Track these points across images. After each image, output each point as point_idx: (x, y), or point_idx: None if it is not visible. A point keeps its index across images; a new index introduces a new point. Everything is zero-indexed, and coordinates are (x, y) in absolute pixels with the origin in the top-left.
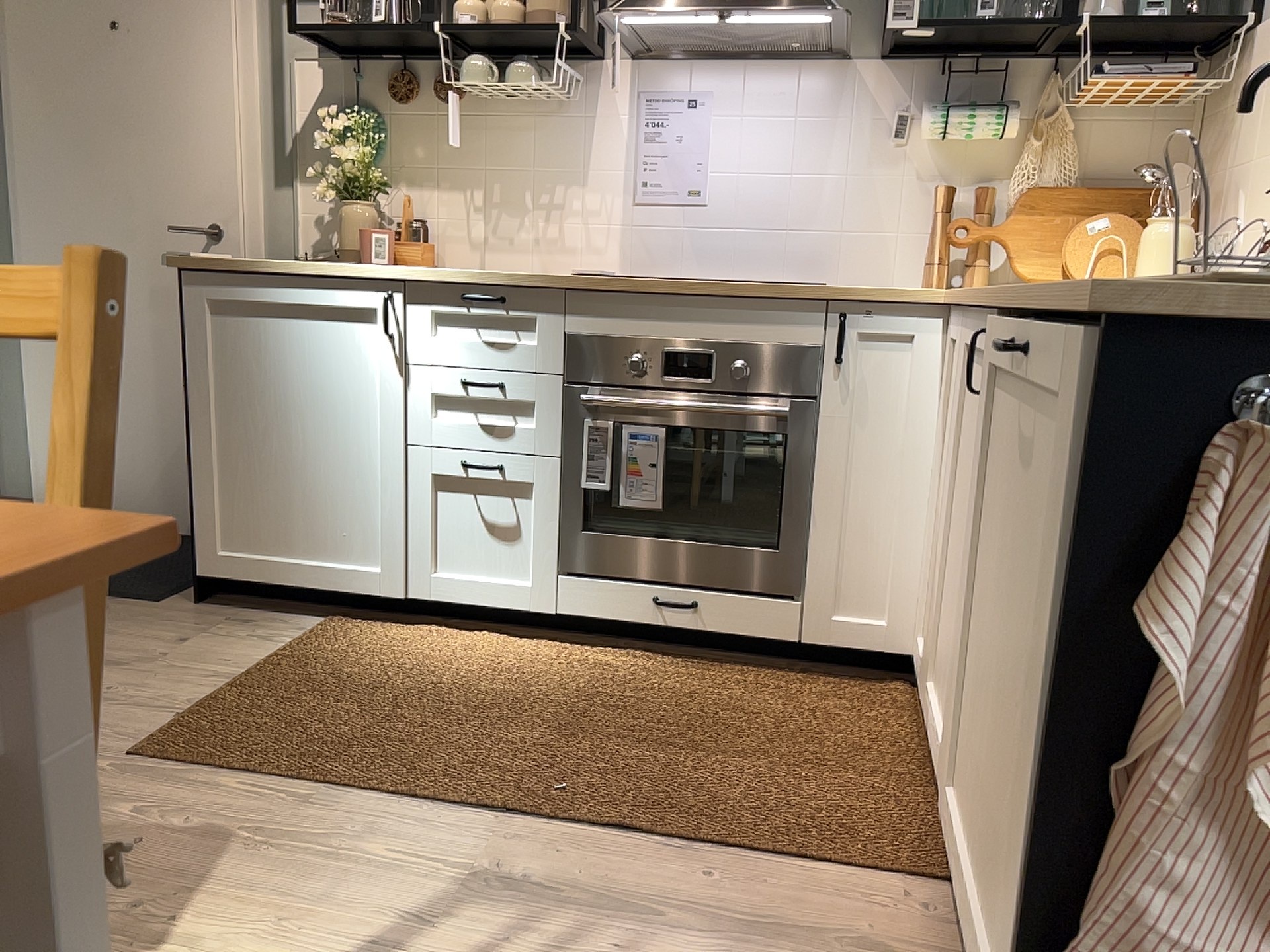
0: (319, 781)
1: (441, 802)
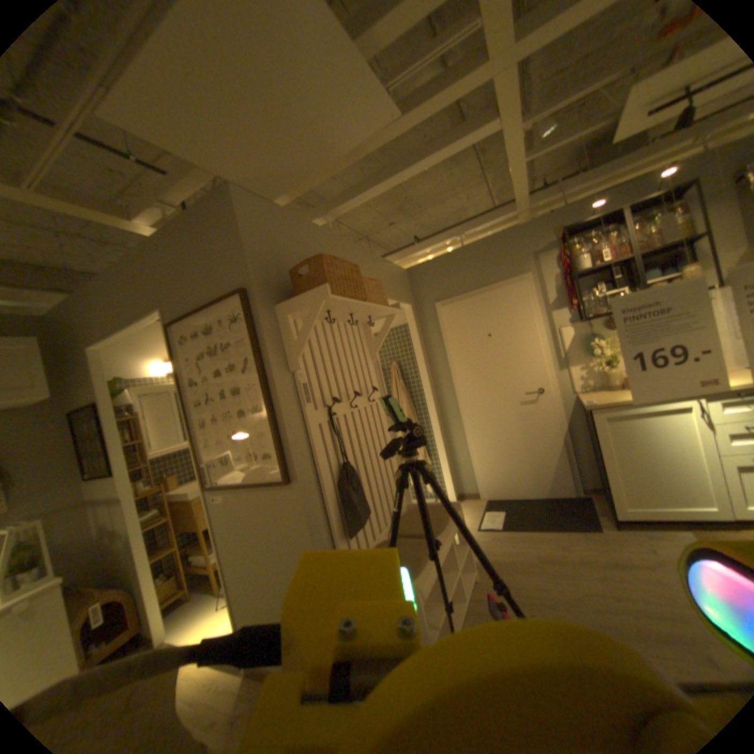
0: None
1: None
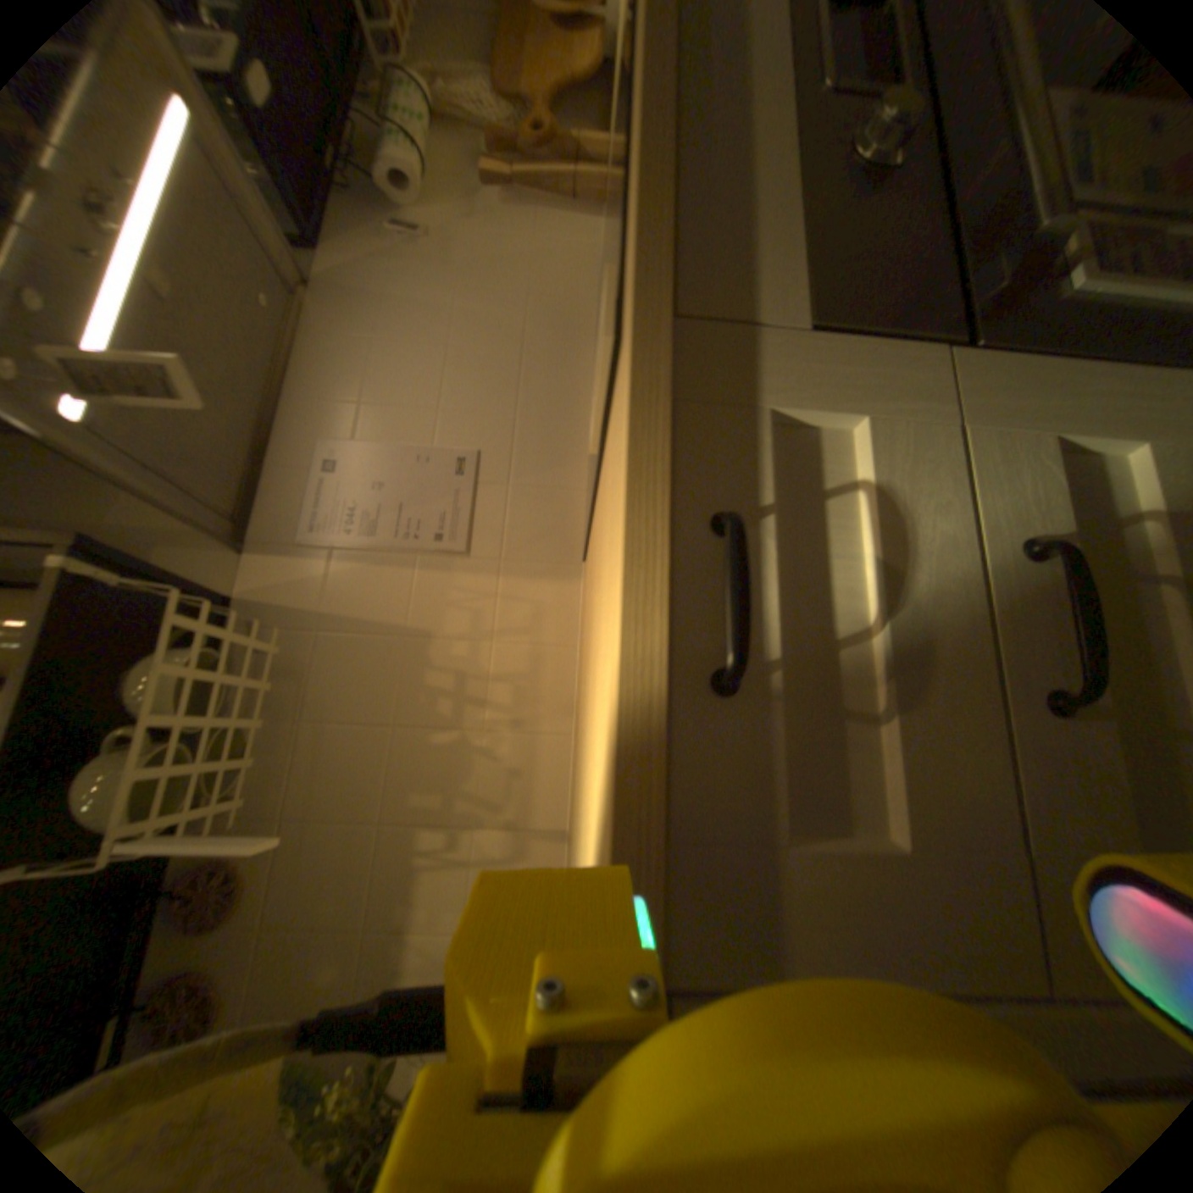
0: None
1: None
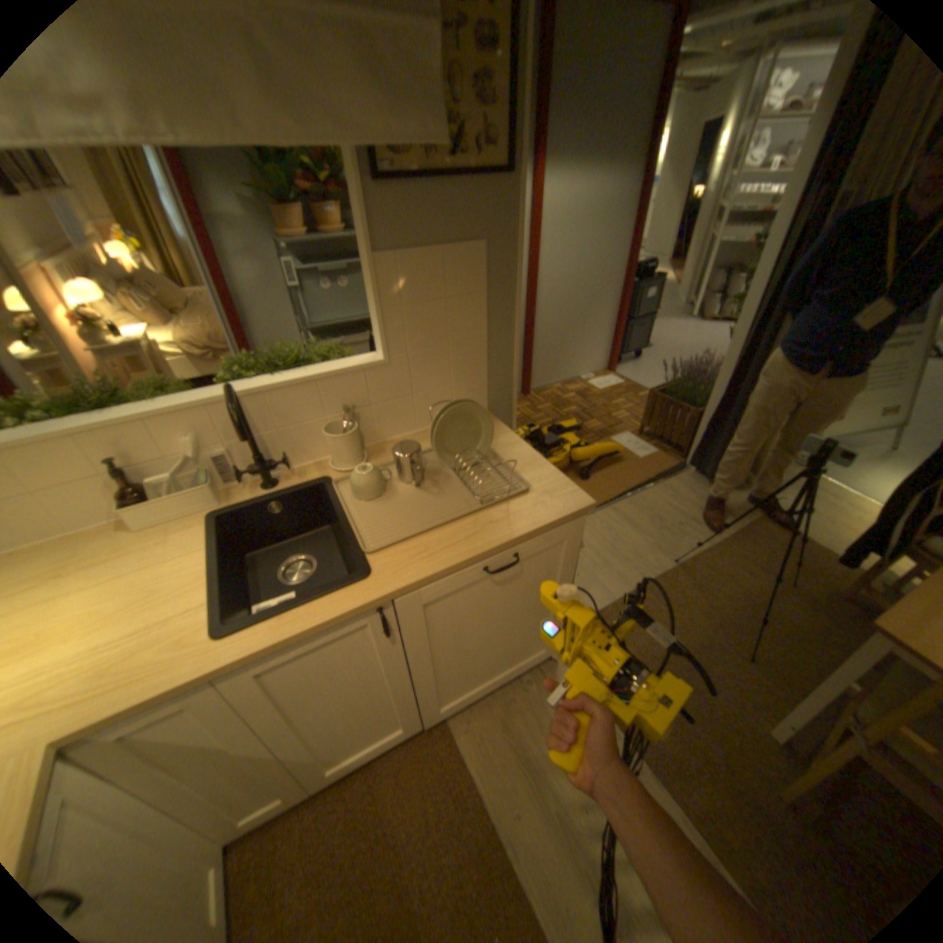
0: None
1: None
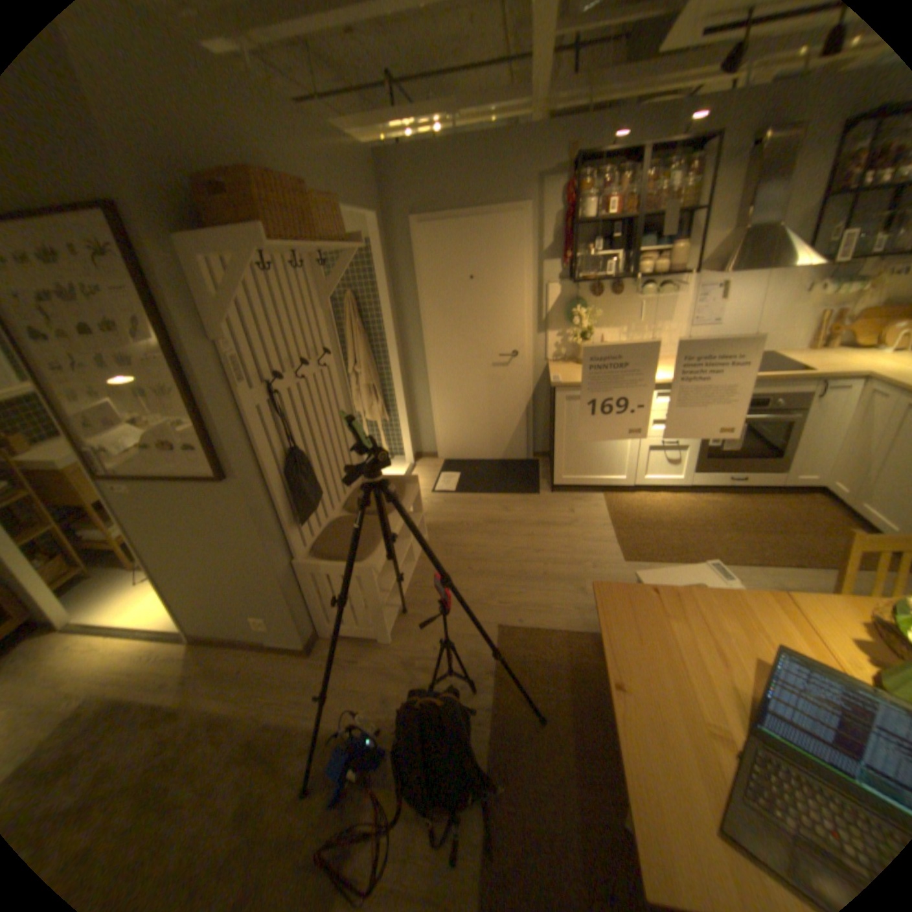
0: (693, 561)
1: (736, 563)
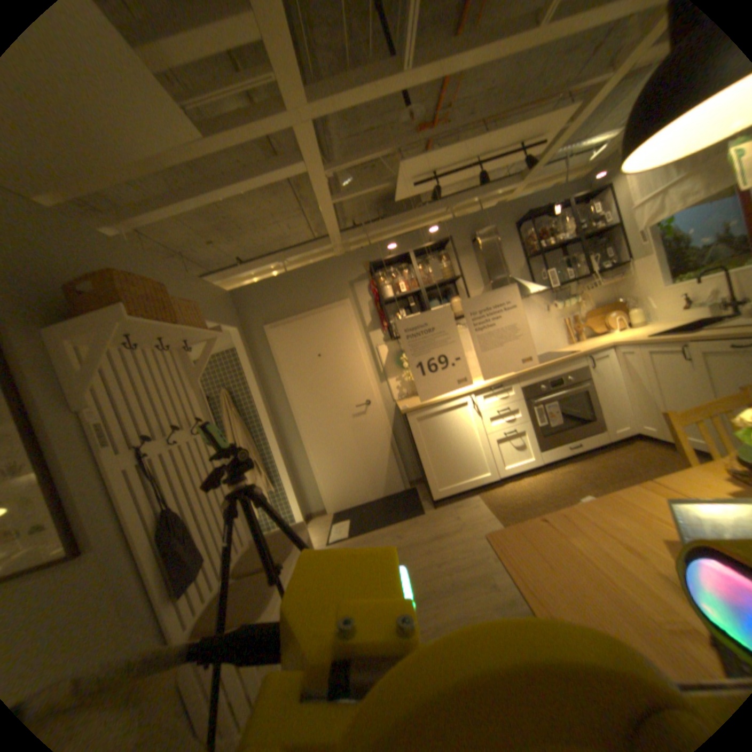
0: None
1: None
